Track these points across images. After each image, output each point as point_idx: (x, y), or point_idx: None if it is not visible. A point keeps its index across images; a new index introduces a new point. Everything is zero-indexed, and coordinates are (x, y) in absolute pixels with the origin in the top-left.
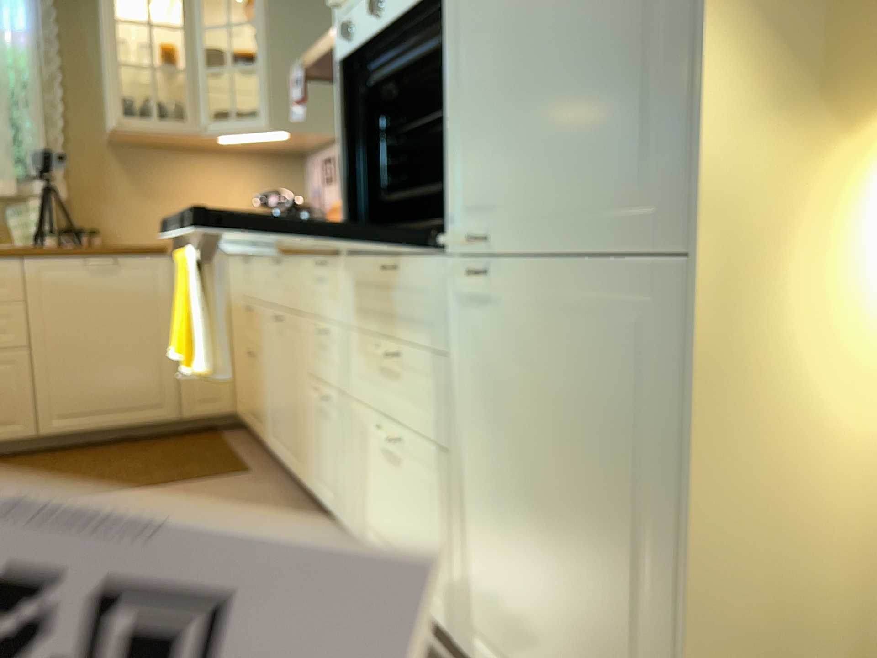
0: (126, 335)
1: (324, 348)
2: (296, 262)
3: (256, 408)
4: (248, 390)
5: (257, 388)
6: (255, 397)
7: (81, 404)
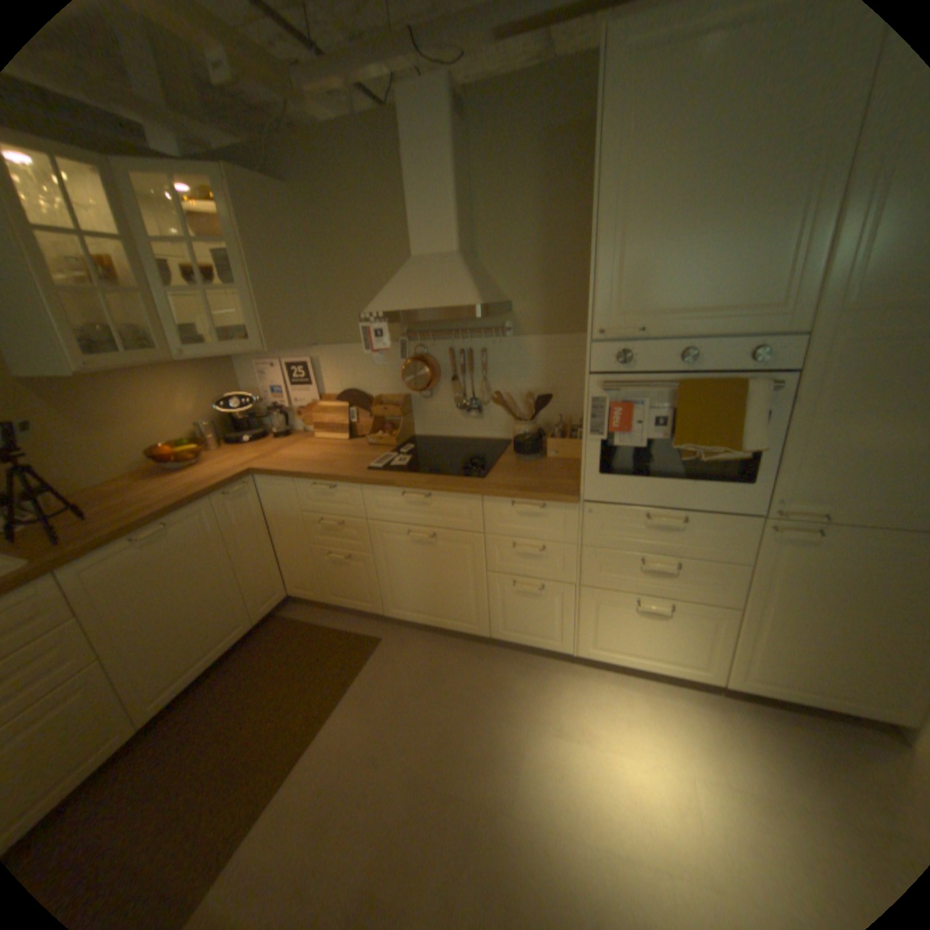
0: (192, 587)
1: (531, 555)
2: (468, 497)
3: (353, 592)
4: (328, 580)
5: (358, 578)
6: (351, 584)
7: (171, 672)
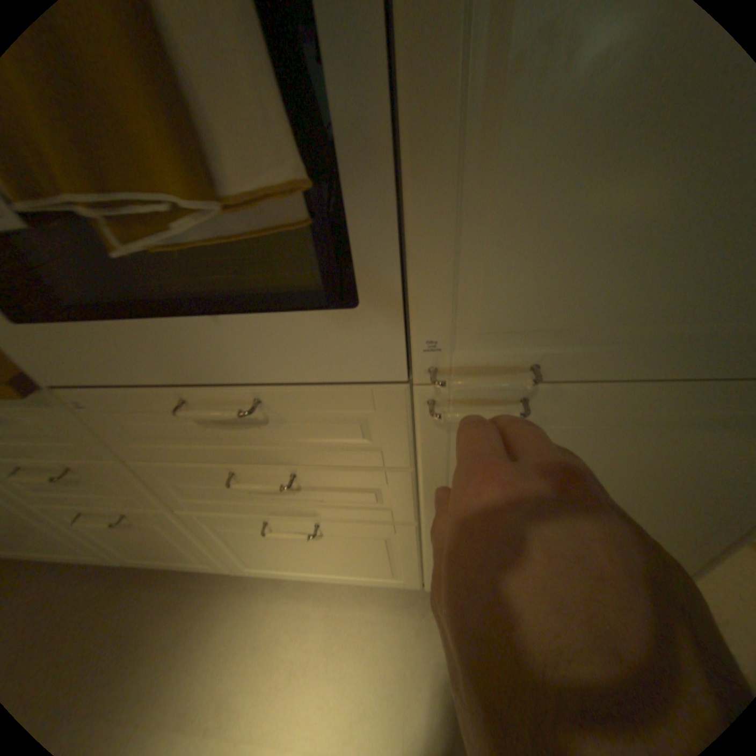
0: None
1: (68, 481)
2: None
3: None
4: None
5: None
6: None
7: None
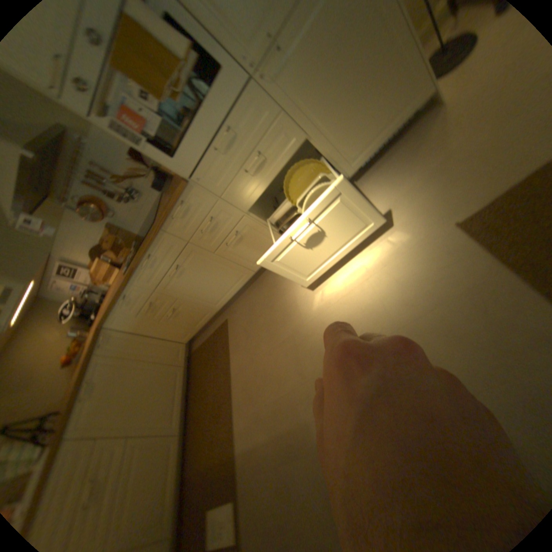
0: (134, 382)
1: (215, 226)
2: (161, 236)
3: (197, 316)
4: (185, 323)
5: (190, 311)
6: (192, 315)
7: (166, 410)
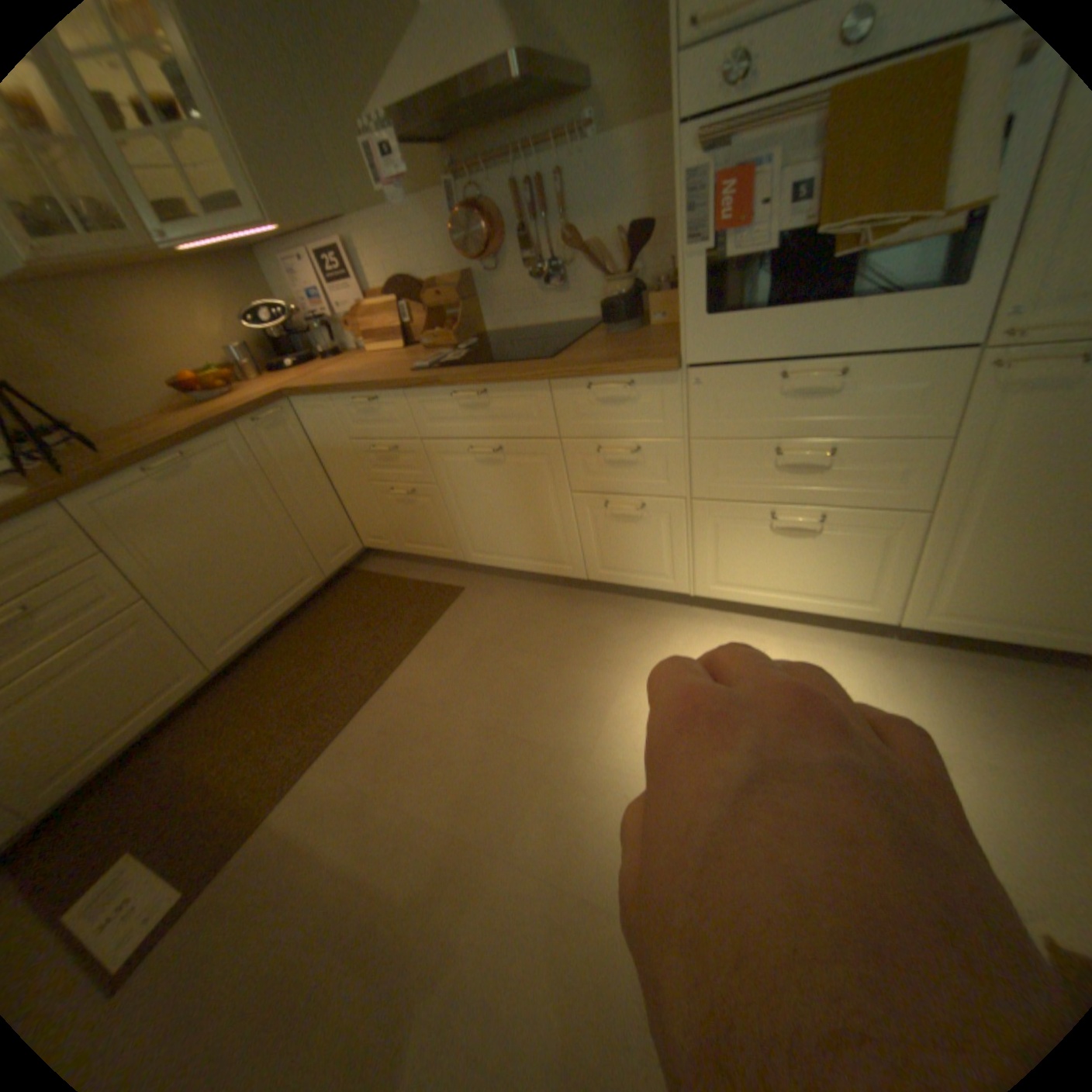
0: (238, 528)
1: (623, 462)
2: (532, 387)
3: (427, 535)
4: (398, 523)
5: (428, 517)
6: (423, 526)
7: (234, 617)
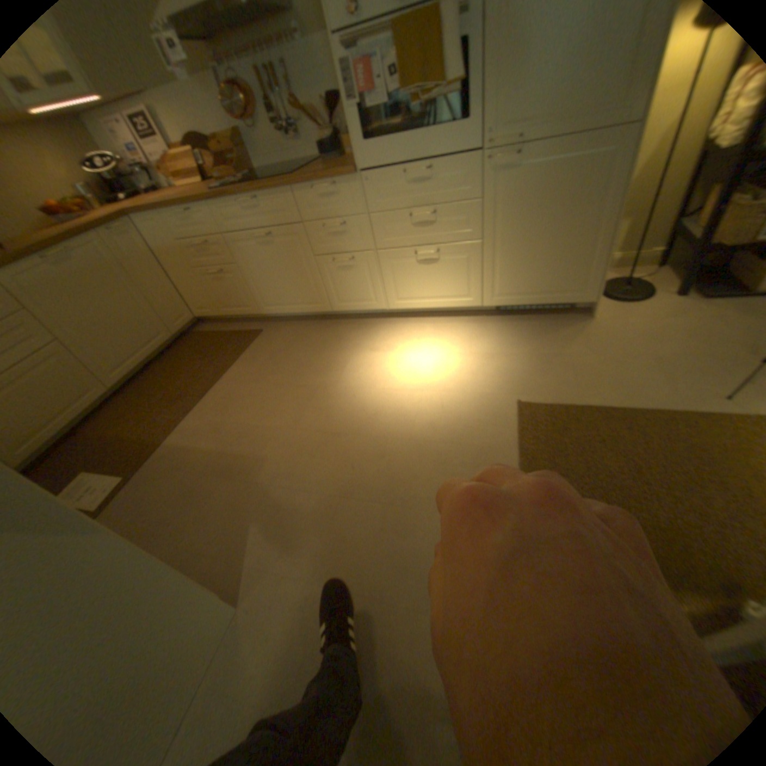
0: (111, 299)
1: (339, 232)
2: (283, 191)
3: (236, 300)
4: (216, 295)
5: (235, 287)
6: (233, 294)
7: (119, 355)
